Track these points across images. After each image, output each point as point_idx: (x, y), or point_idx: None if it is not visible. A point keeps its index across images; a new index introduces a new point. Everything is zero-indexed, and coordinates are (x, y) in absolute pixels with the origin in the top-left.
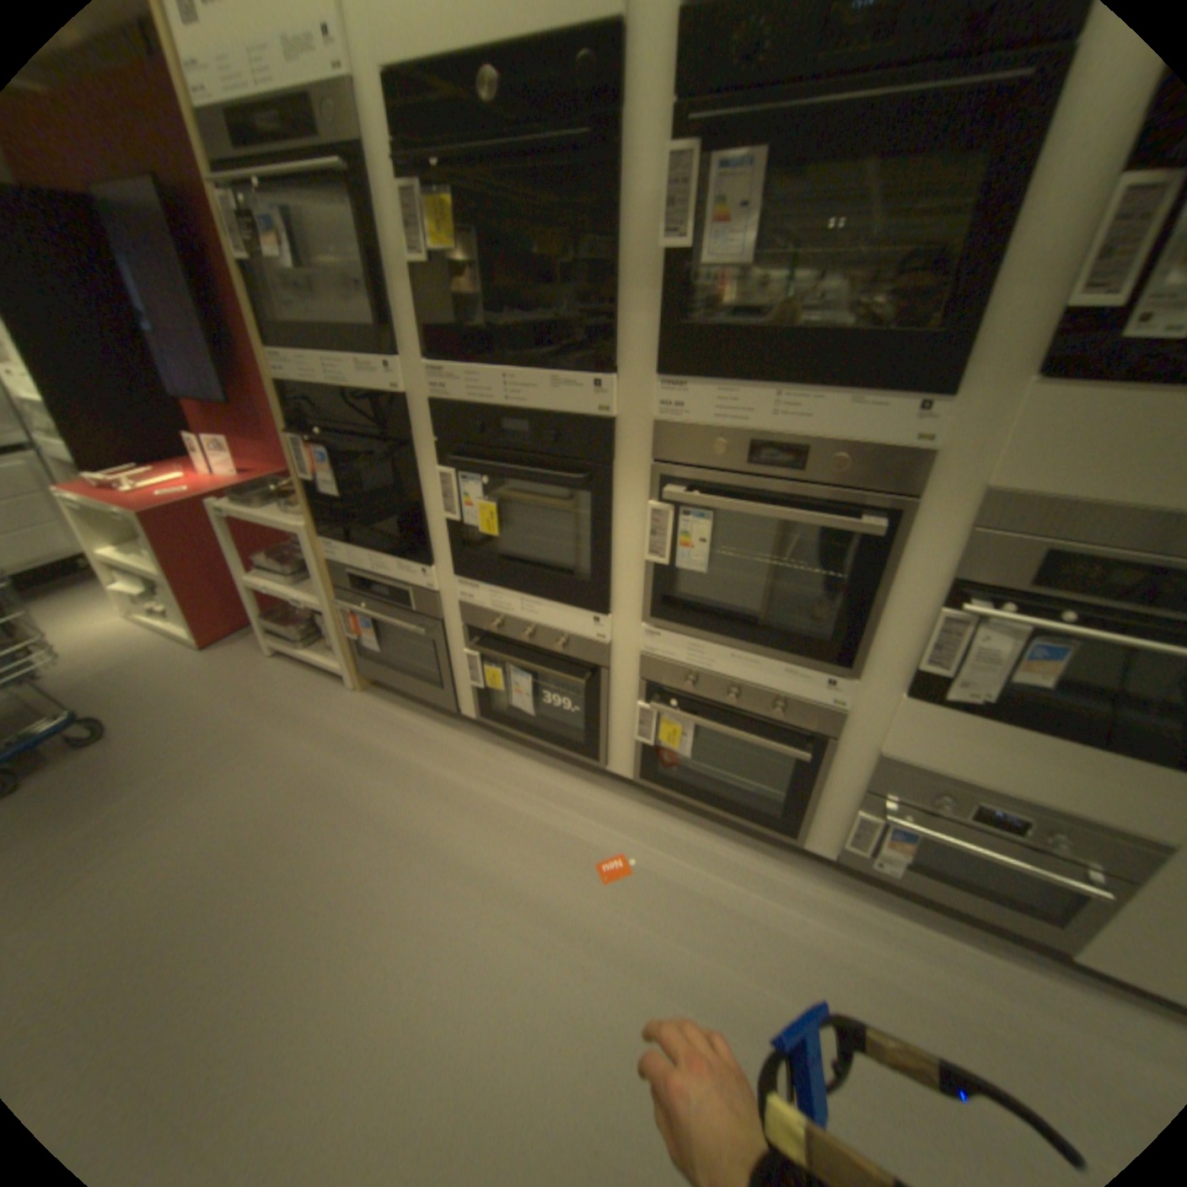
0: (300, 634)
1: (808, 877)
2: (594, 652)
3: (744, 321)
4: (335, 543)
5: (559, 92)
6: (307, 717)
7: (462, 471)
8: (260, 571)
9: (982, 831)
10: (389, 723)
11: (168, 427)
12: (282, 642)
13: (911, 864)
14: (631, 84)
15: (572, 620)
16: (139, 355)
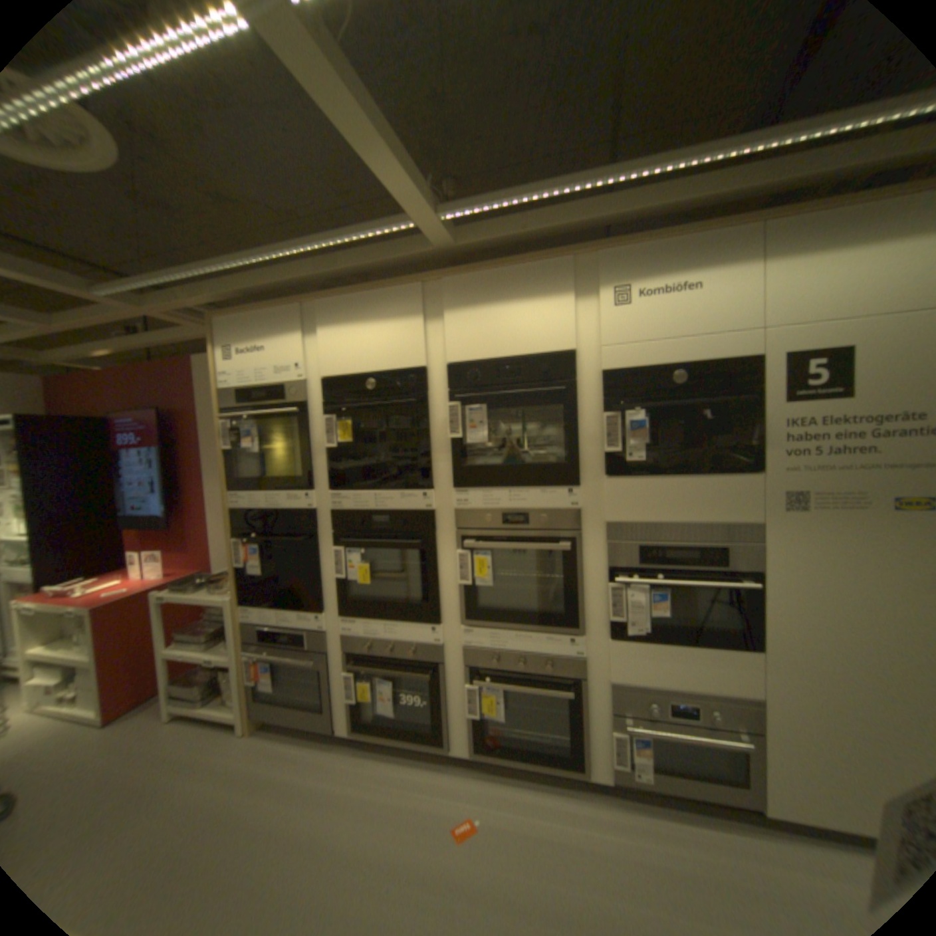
0: (199, 696)
1: (600, 809)
2: (432, 655)
3: (488, 465)
4: (249, 611)
5: (400, 388)
6: (200, 767)
7: (346, 550)
8: (176, 646)
9: (680, 728)
10: (272, 759)
11: (107, 553)
12: (176, 711)
13: (654, 770)
14: (430, 386)
15: (417, 635)
16: (102, 506)
